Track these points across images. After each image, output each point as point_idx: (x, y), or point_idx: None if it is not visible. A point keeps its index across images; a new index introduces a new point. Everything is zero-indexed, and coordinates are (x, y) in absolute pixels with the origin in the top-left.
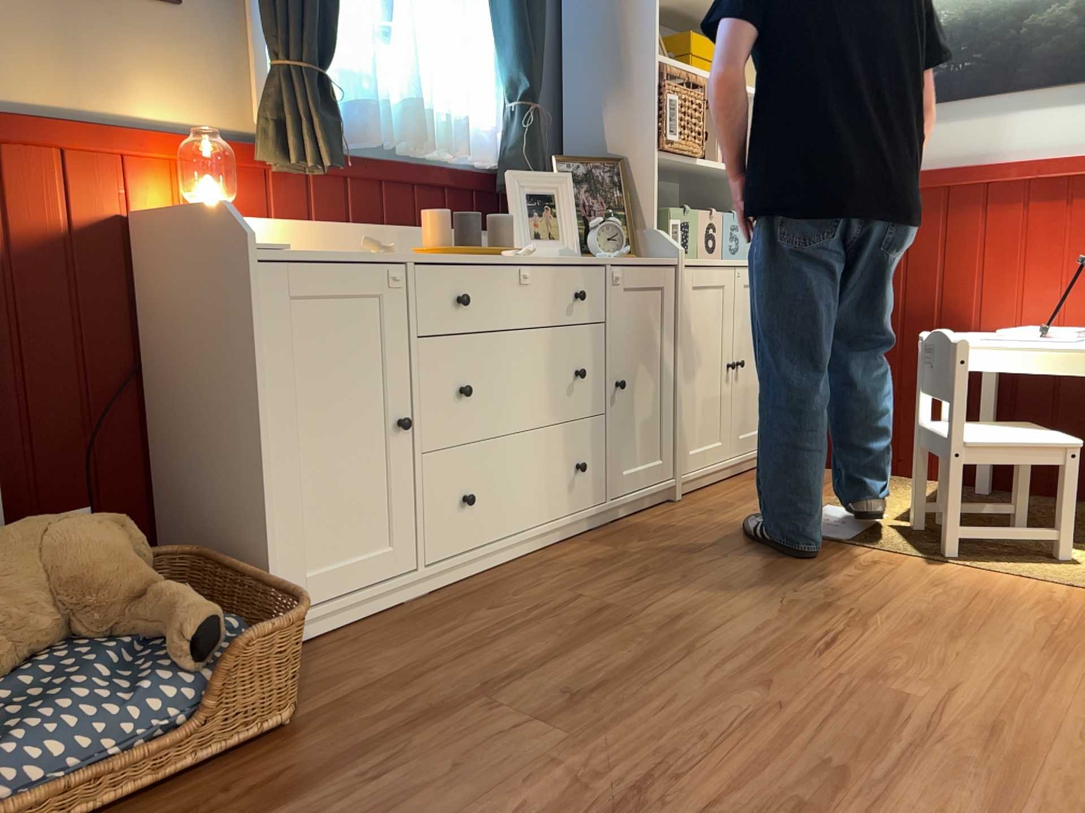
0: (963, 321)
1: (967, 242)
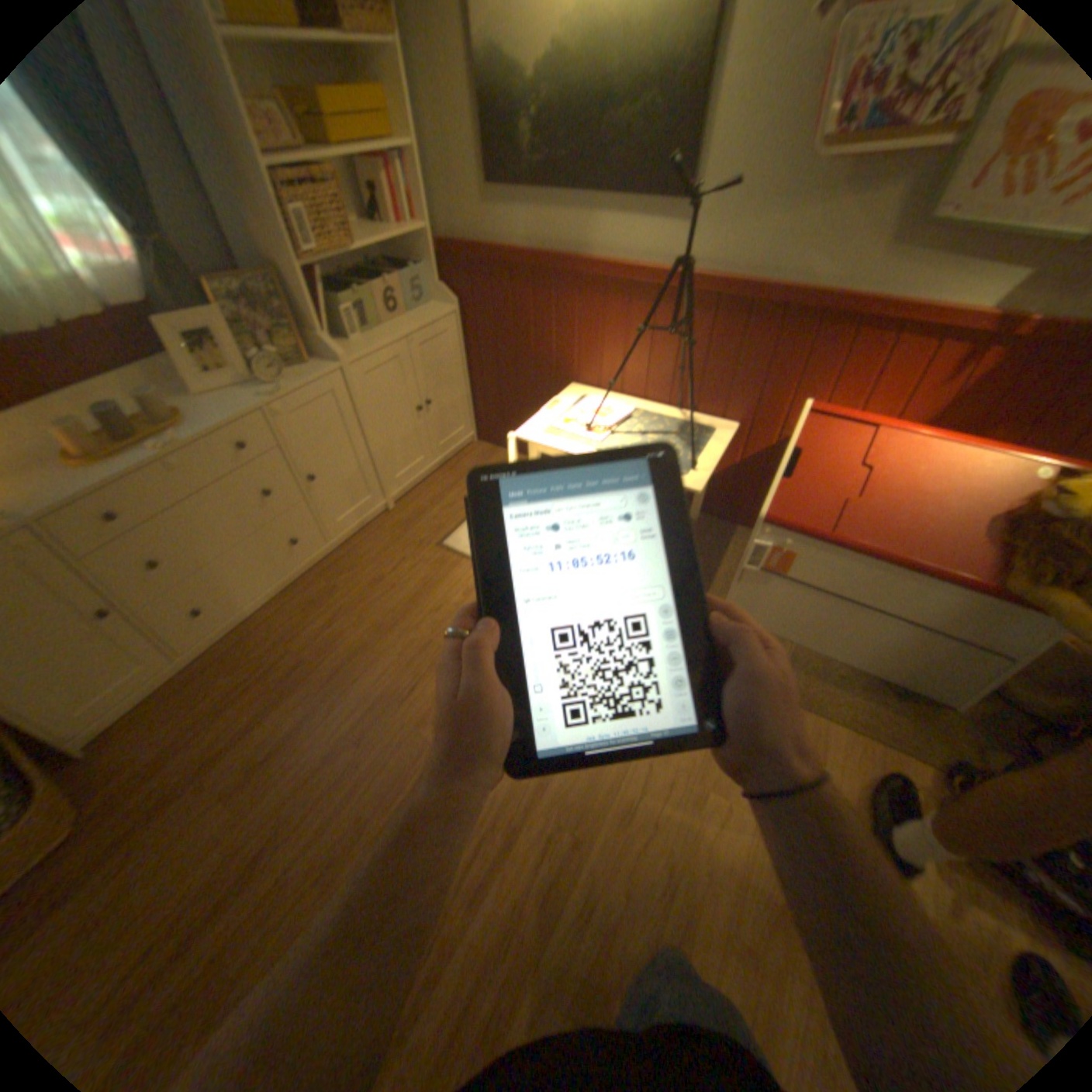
0: (570, 375)
1: (571, 318)
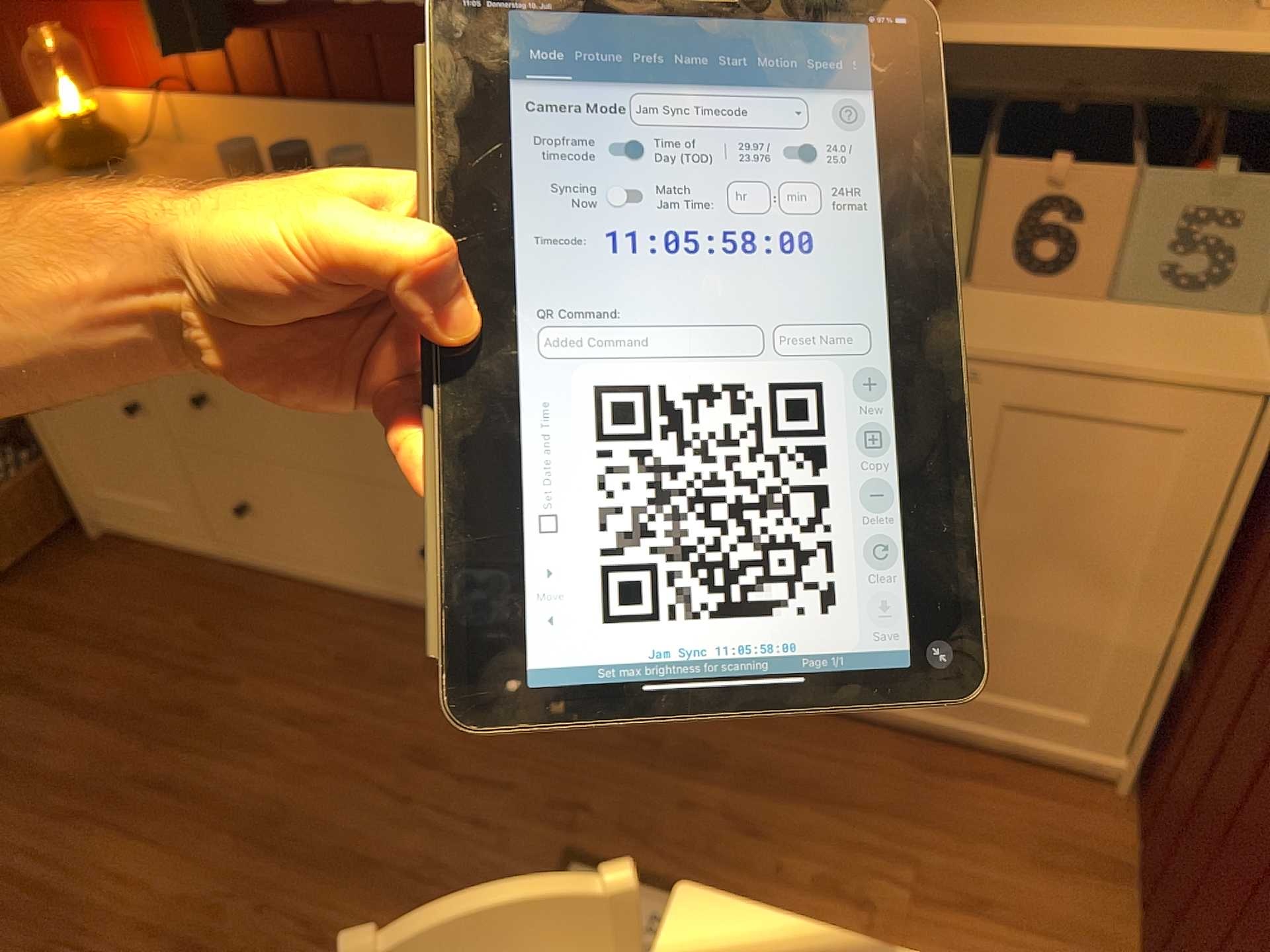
0: None
1: None
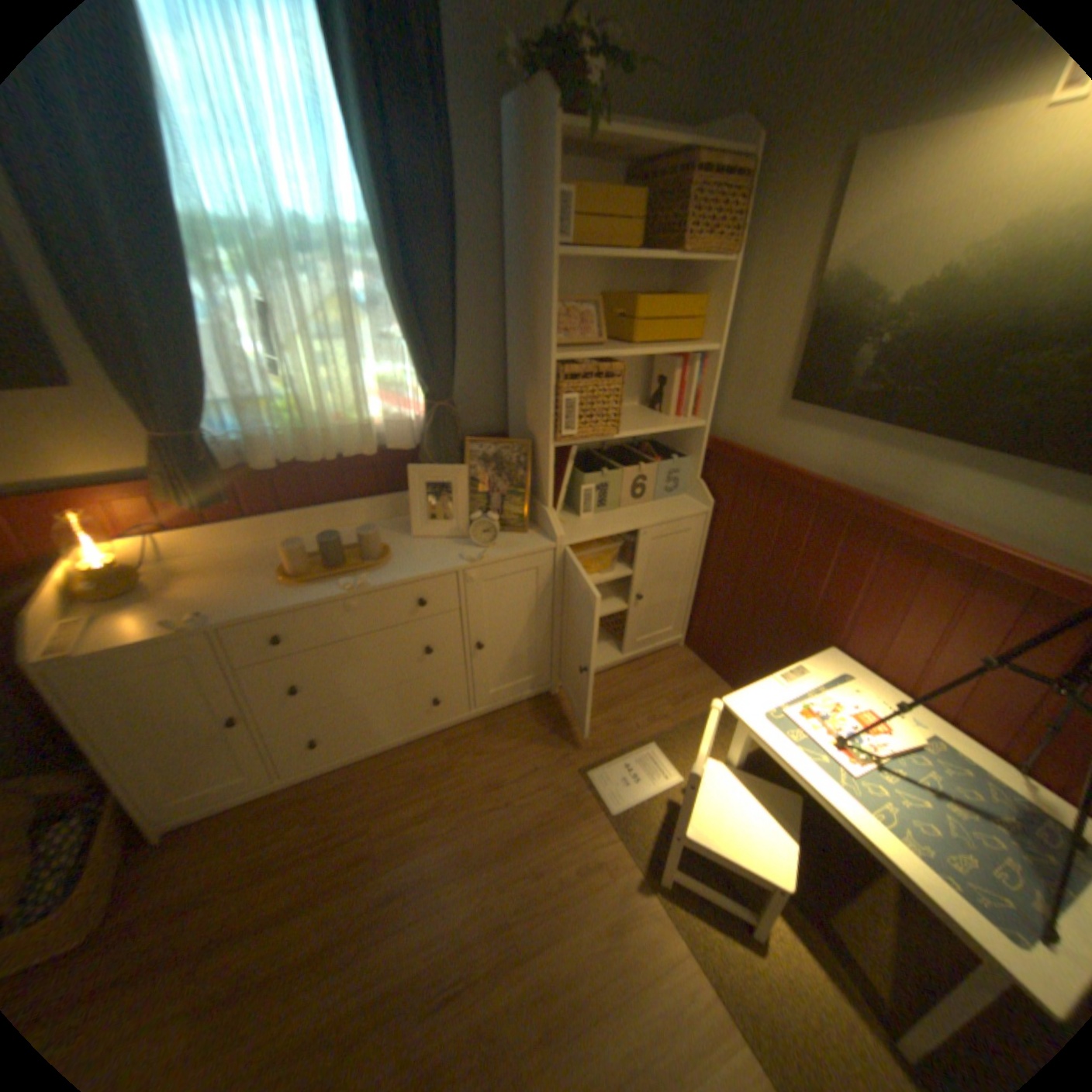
0: (835, 636)
1: (861, 573)
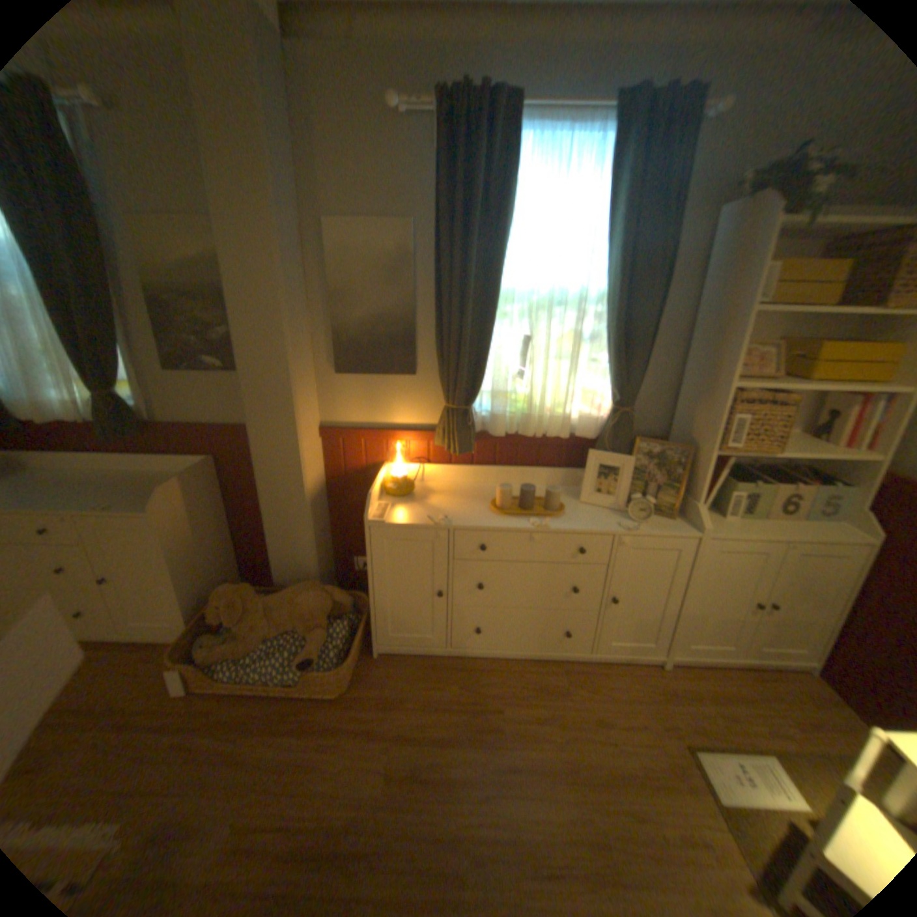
0: None
1: None
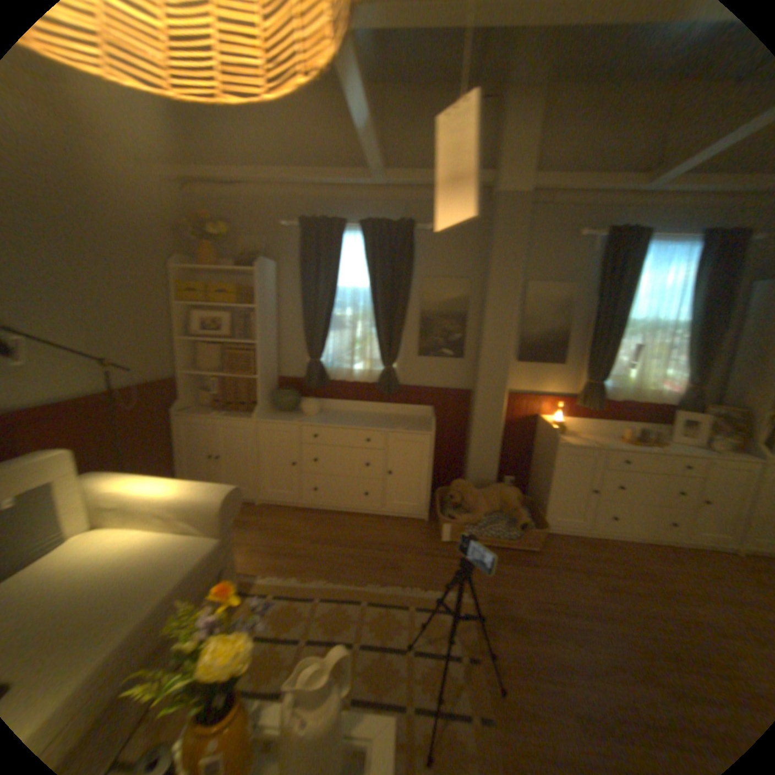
0: None
1: None
